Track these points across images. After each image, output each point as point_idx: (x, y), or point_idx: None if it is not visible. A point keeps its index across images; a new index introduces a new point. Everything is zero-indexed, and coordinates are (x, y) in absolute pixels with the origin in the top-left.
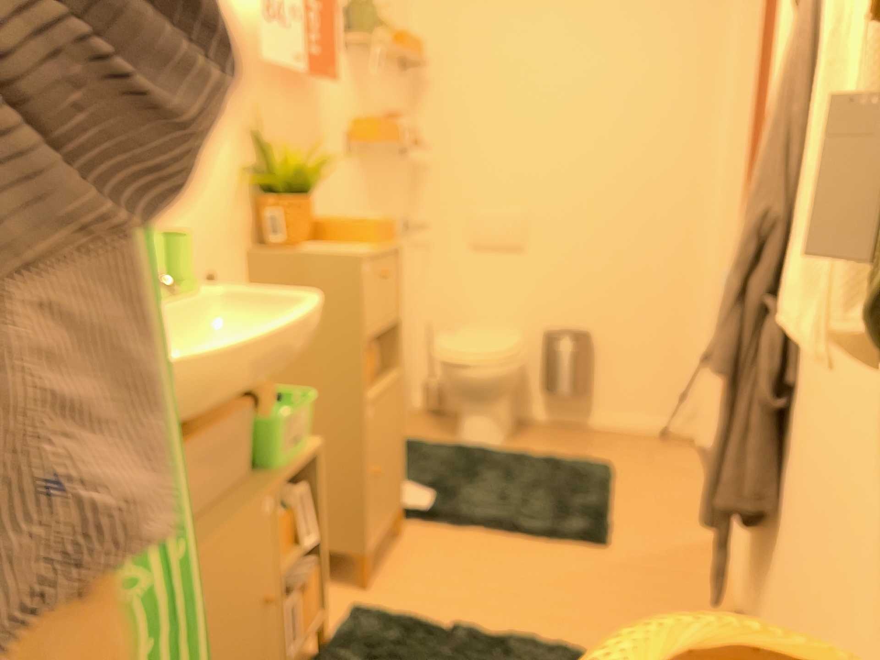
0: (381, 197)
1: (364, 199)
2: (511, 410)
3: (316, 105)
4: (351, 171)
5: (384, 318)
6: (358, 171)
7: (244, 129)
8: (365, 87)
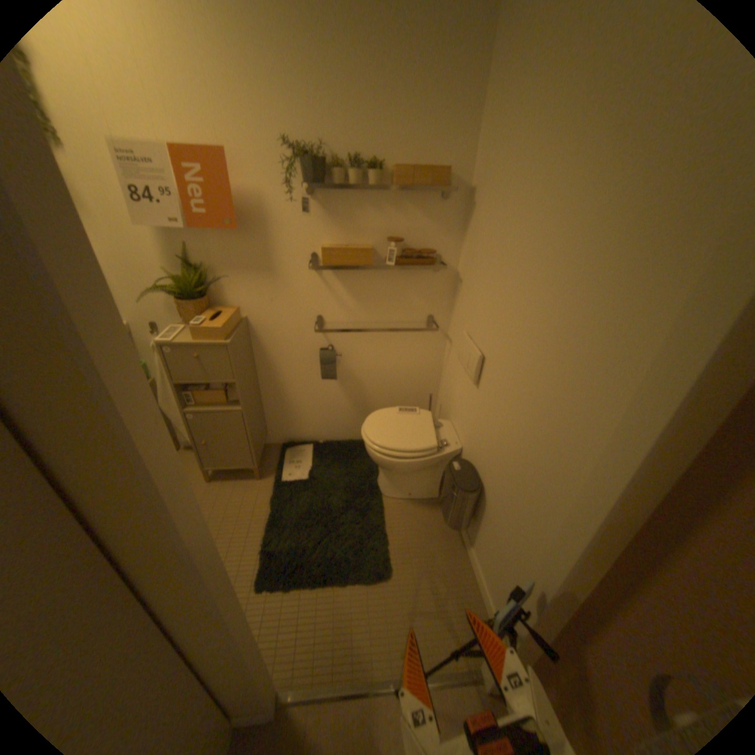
0: (376, 297)
1: (340, 298)
2: (428, 486)
3: (259, 236)
4: (319, 279)
5: (201, 379)
6: (330, 279)
7: (170, 257)
8: (348, 215)
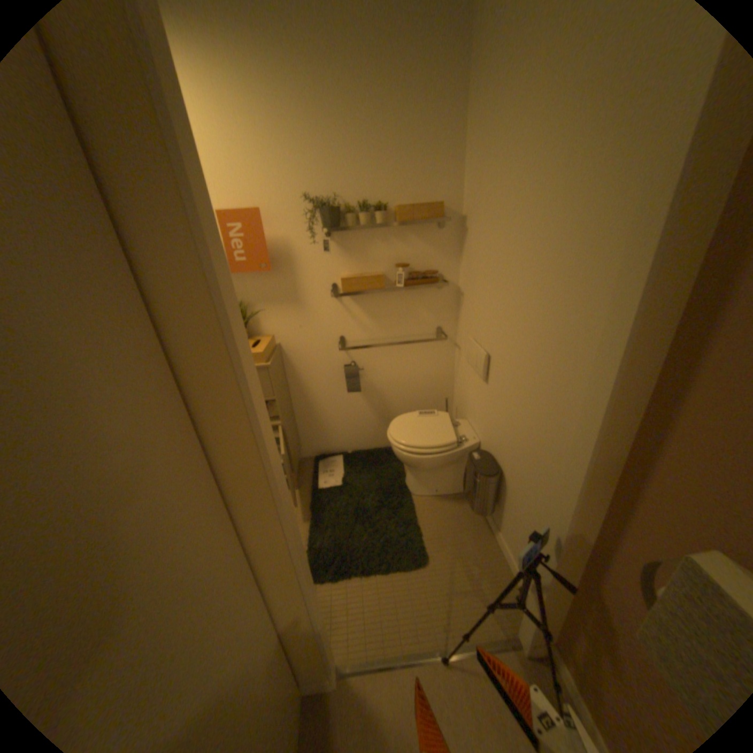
0: (389, 316)
1: (359, 319)
2: (452, 482)
3: (288, 274)
4: (339, 304)
5: None
6: (349, 303)
7: None
8: (360, 249)
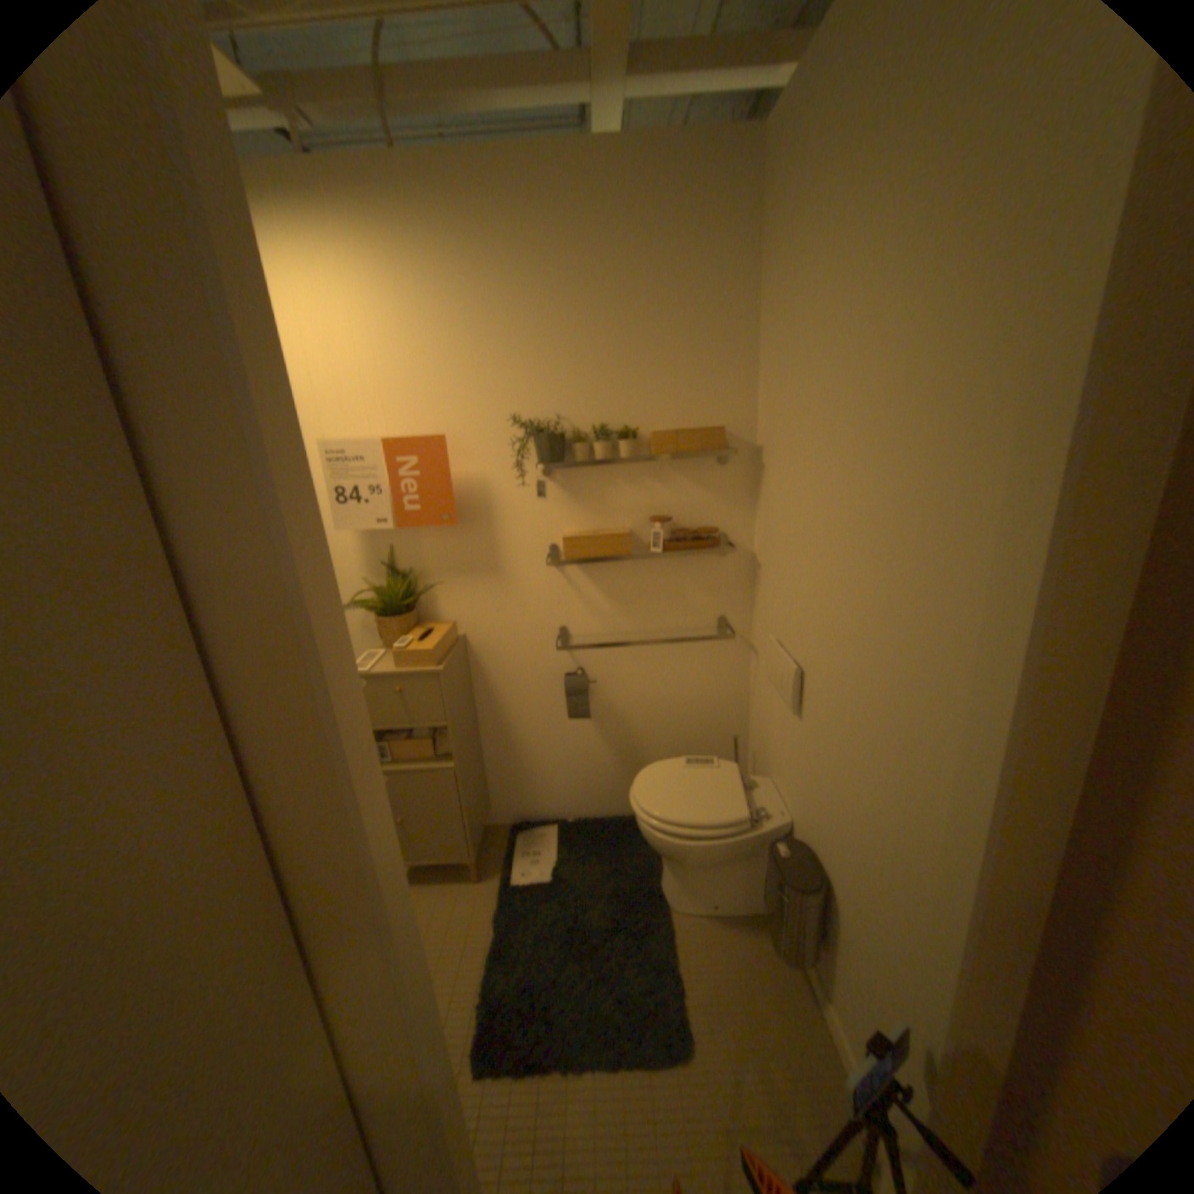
0: (640, 596)
1: (590, 600)
2: (744, 892)
3: (483, 530)
4: (560, 577)
5: (401, 722)
6: (576, 576)
7: (373, 564)
8: (595, 495)
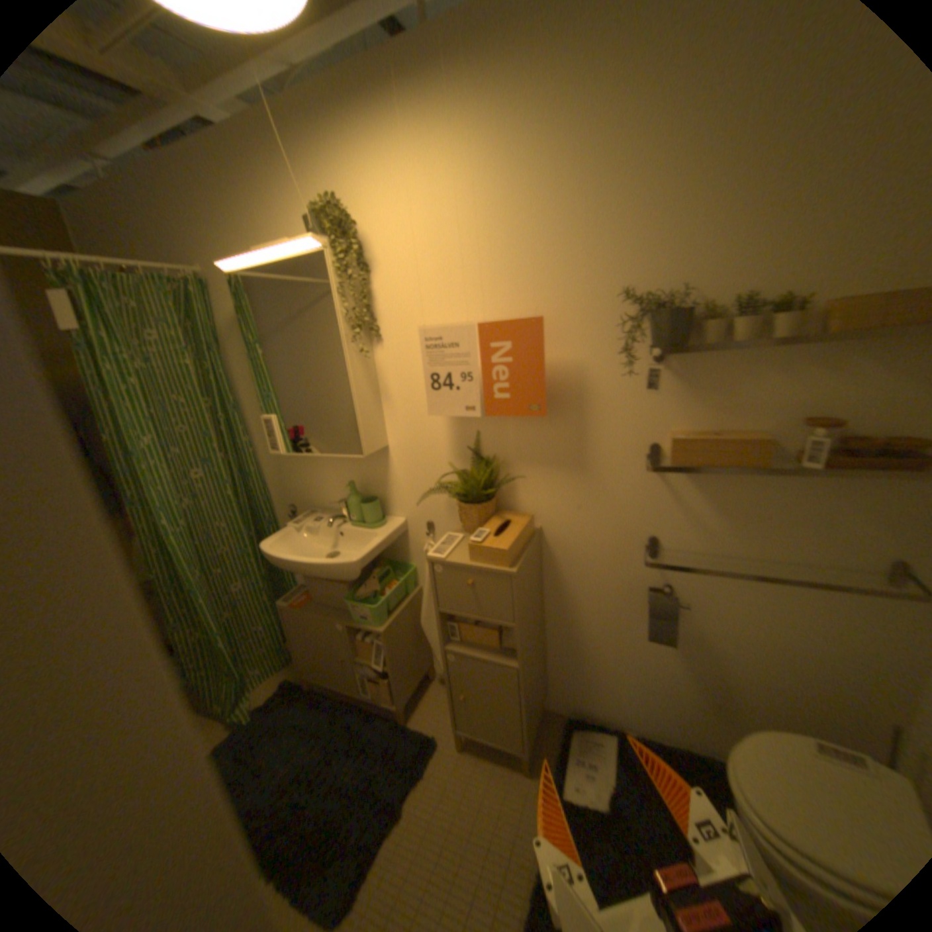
0: (767, 515)
1: (694, 510)
2: None
3: (572, 420)
4: (658, 479)
5: (471, 611)
6: (679, 480)
7: (459, 446)
8: (723, 383)
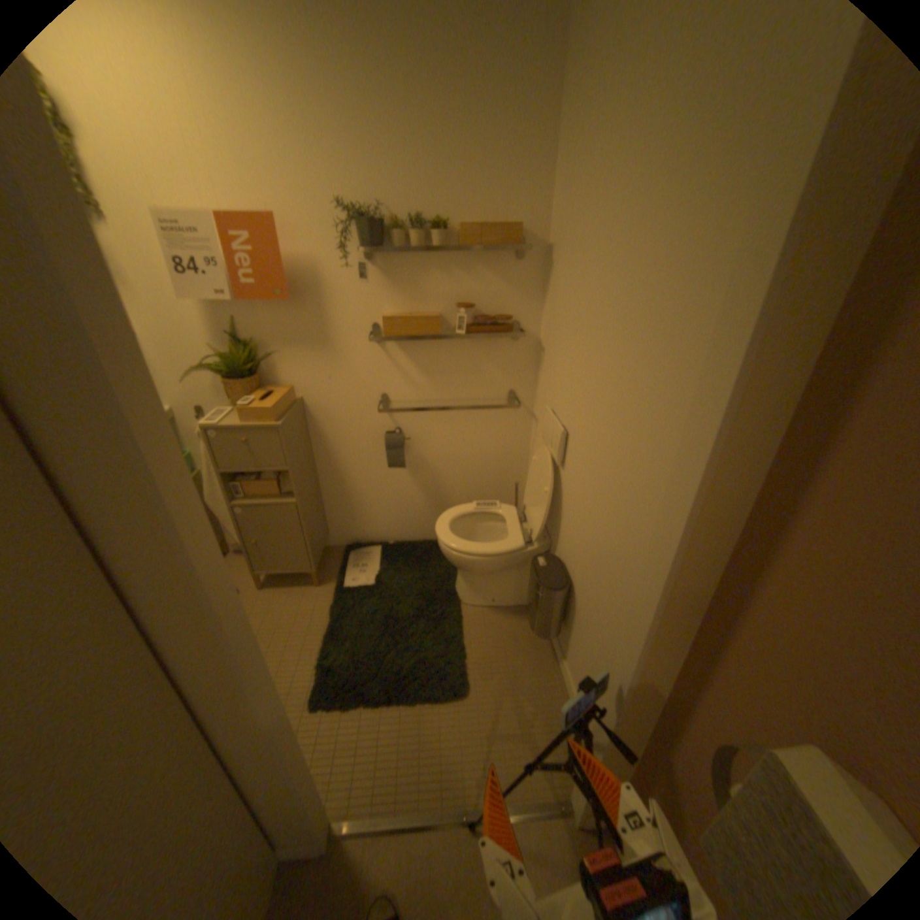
0: (448, 372)
1: (407, 373)
2: (514, 591)
3: (314, 307)
4: (382, 352)
5: (250, 467)
6: (395, 352)
7: (218, 333)
8: (412, 280)
